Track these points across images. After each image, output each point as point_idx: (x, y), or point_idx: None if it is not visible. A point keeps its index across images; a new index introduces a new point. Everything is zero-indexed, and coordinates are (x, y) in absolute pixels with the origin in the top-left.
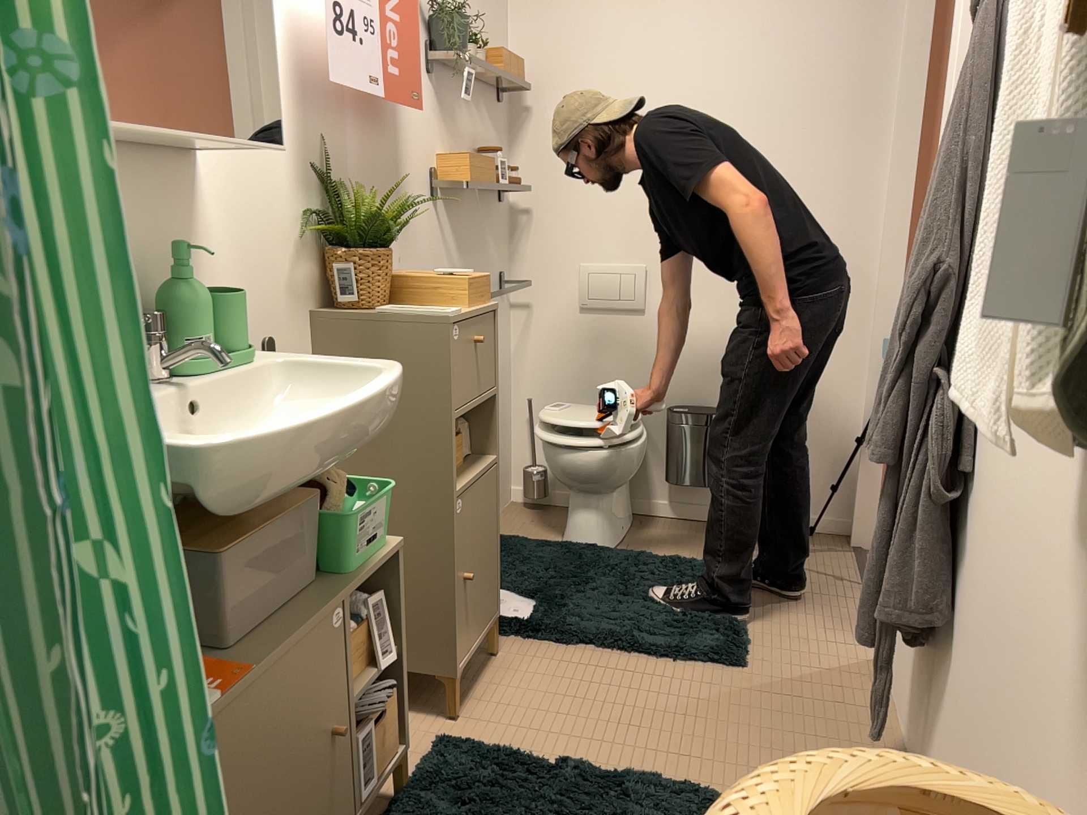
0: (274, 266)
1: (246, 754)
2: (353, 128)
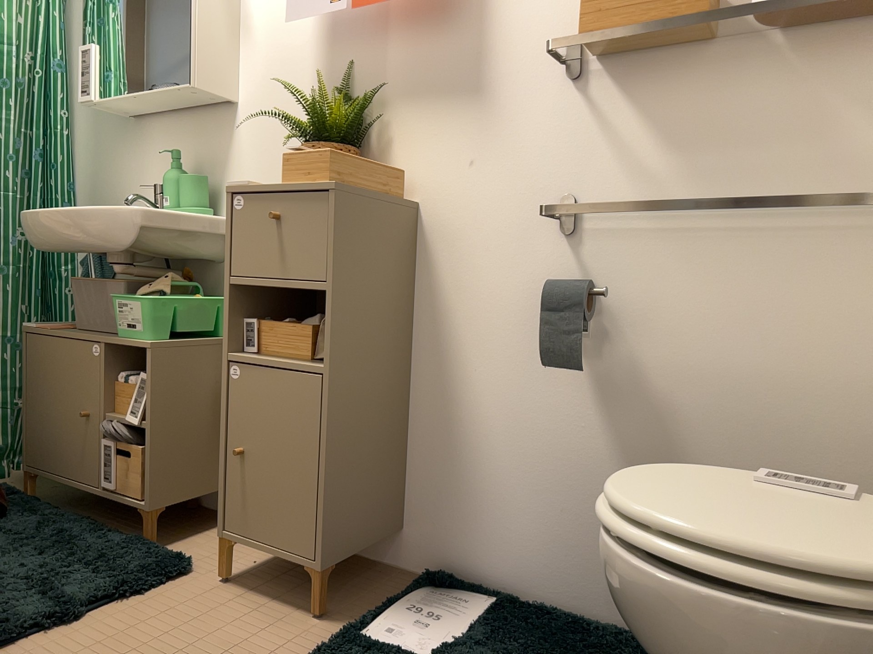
0: (280, 167)
1: (40, 366)
2: (390, 38)
